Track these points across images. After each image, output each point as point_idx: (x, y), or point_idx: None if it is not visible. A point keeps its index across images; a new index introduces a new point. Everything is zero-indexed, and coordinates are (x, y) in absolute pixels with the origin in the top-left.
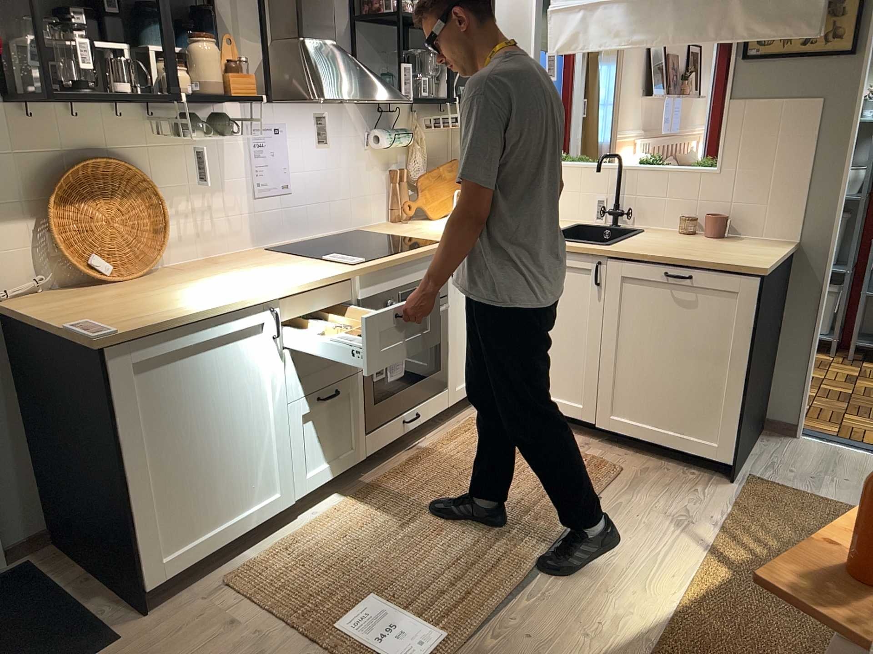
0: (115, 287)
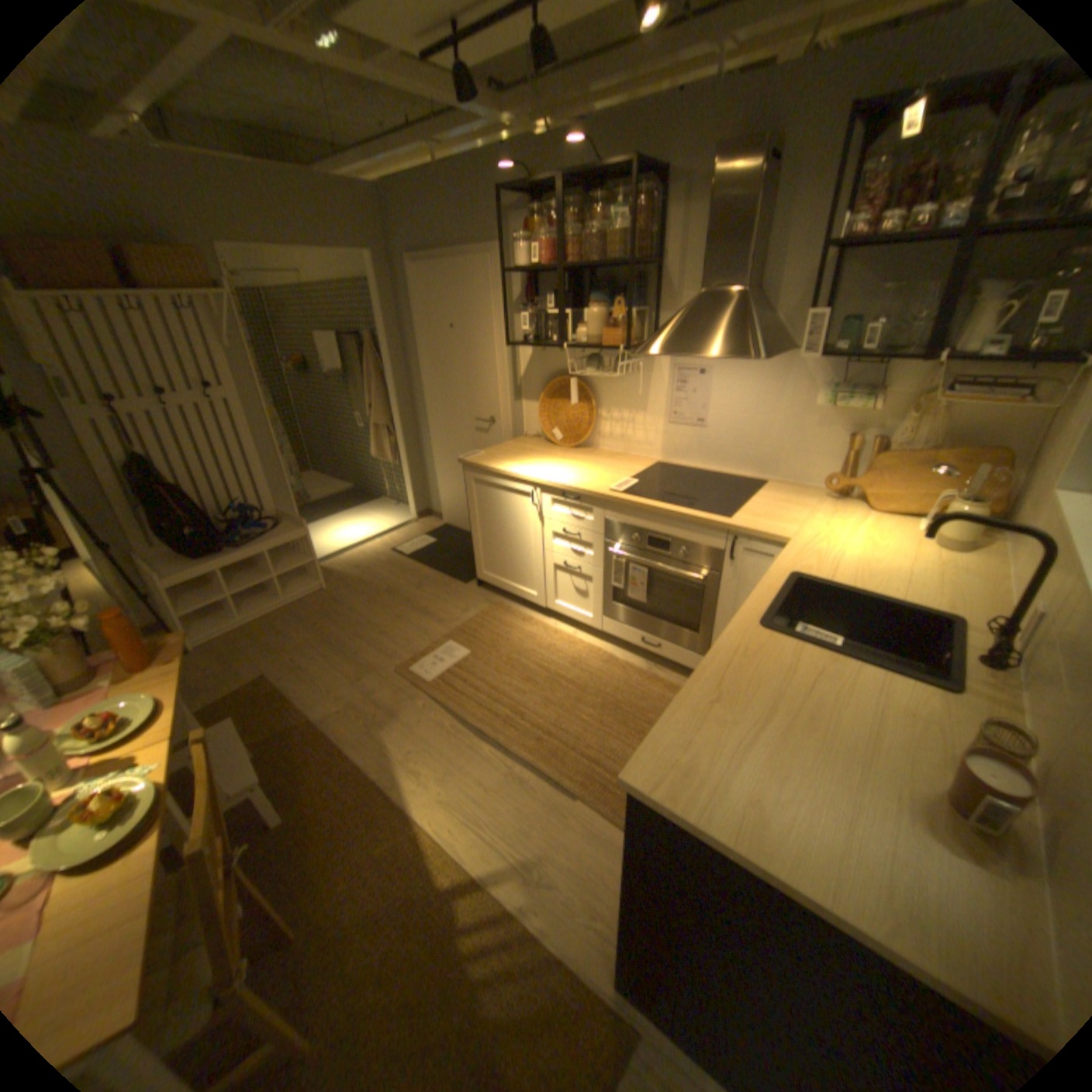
0: (550, 447)
